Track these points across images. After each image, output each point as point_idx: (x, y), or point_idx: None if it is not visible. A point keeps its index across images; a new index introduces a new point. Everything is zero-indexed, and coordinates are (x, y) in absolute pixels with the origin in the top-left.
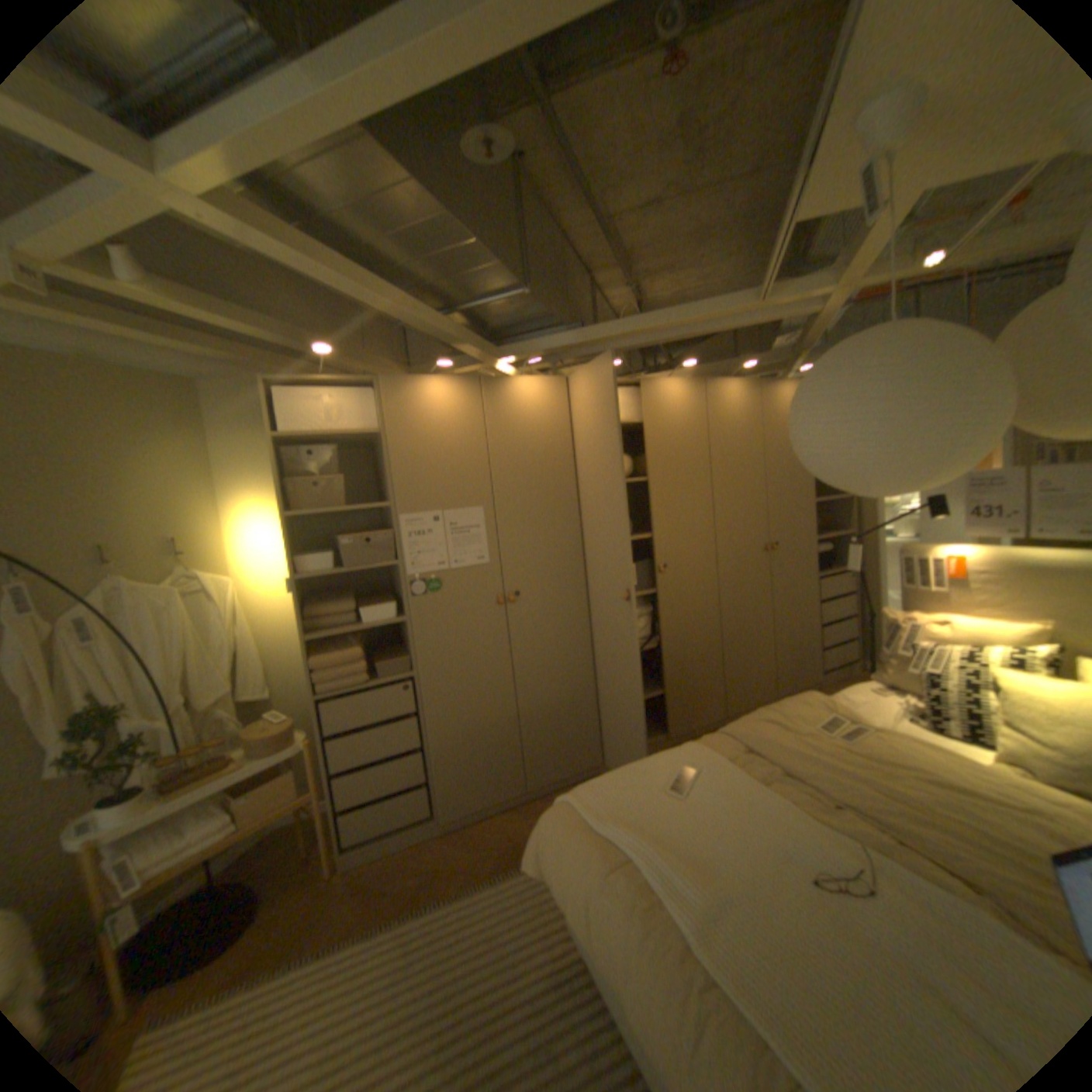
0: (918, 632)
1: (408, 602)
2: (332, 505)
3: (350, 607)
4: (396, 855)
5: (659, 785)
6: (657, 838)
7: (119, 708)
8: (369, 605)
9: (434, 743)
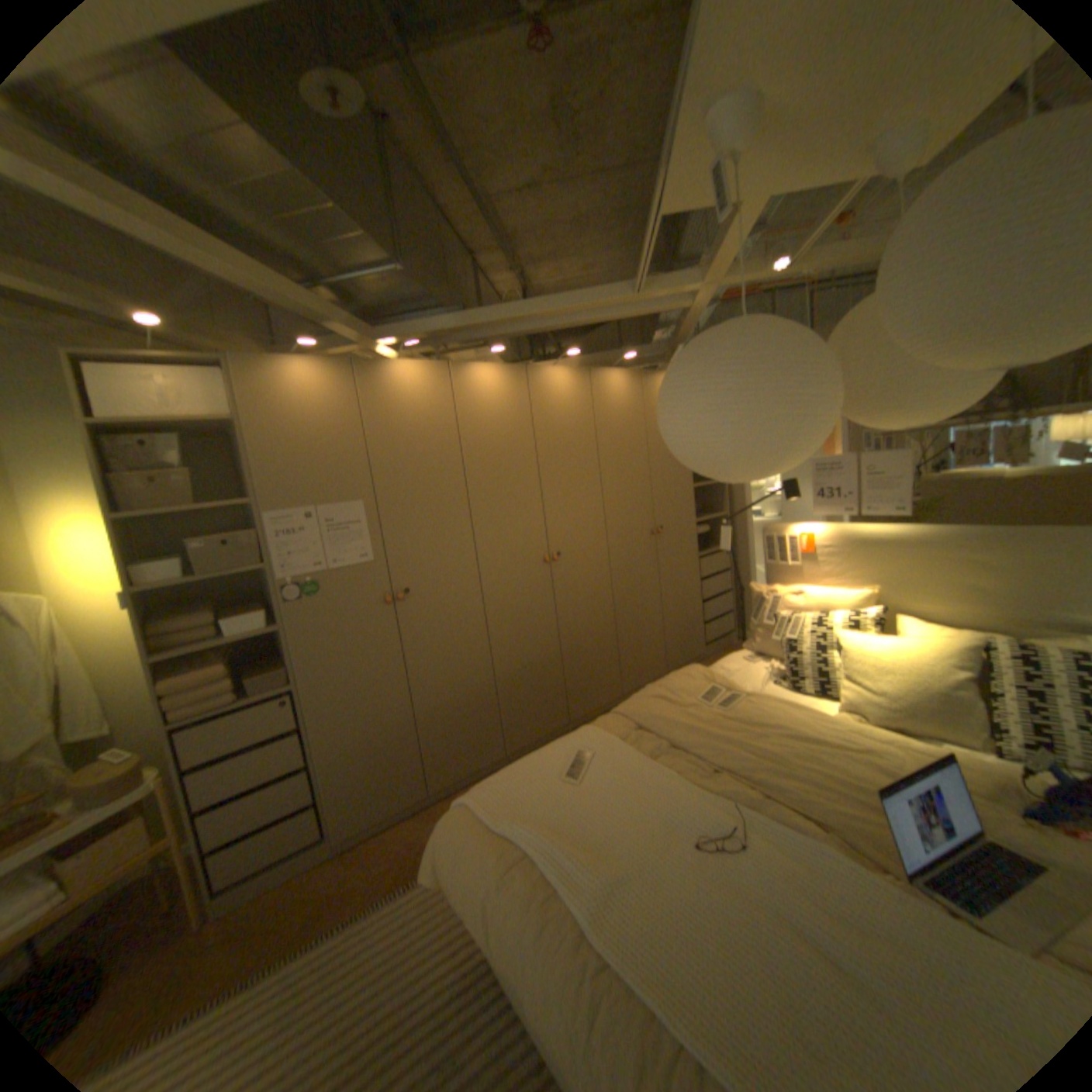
0: (778, 603)
1: (279, 609)
2: (175, 504)
3: (207, 620)
4: (280, 887)
5: (554, 774)
6: (552, 828)
7: None
8: (231, 616)
9: (319, 760)
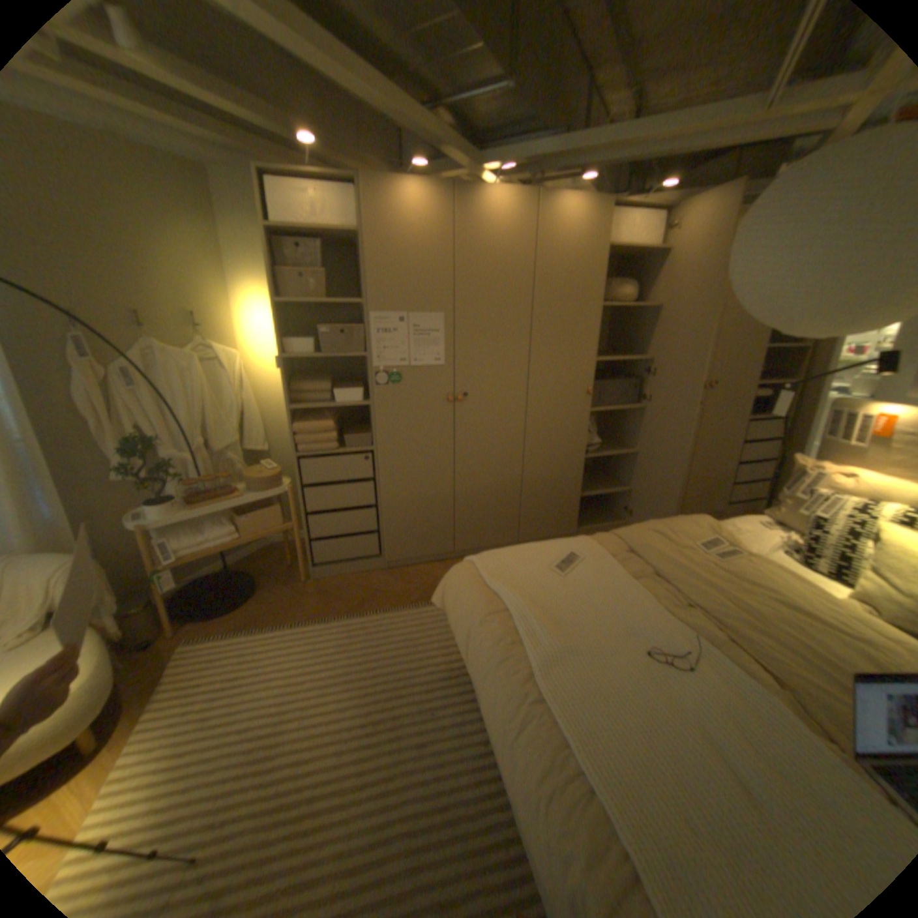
0: (821, 480)
1: (371, 389)
2: (313, 296)
3: (325, 388)
4: (351, 575)
5: (546, 562)
6: (532, 598)
7: (155, 439)
8: (341, 388)
9: (384, 503)
